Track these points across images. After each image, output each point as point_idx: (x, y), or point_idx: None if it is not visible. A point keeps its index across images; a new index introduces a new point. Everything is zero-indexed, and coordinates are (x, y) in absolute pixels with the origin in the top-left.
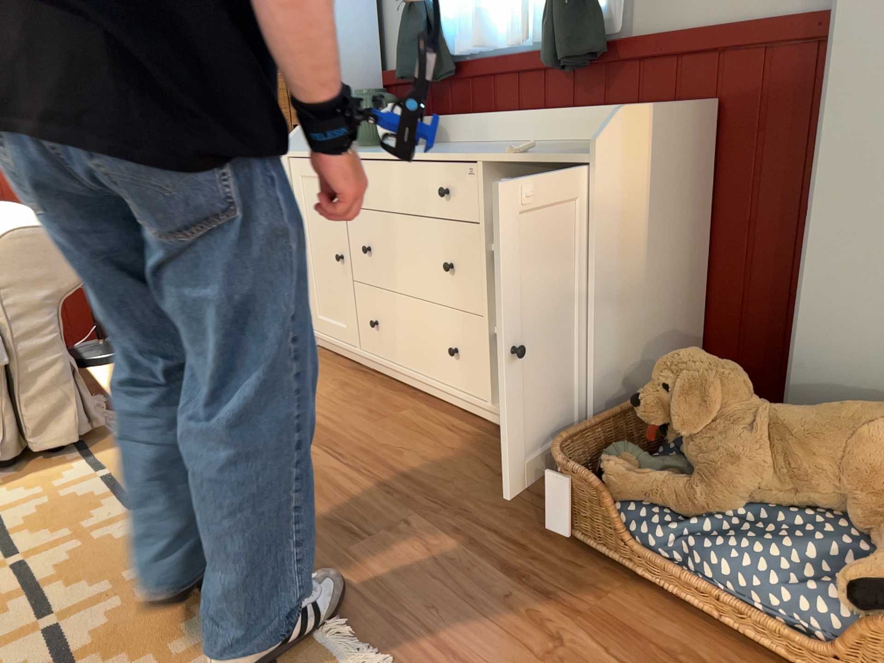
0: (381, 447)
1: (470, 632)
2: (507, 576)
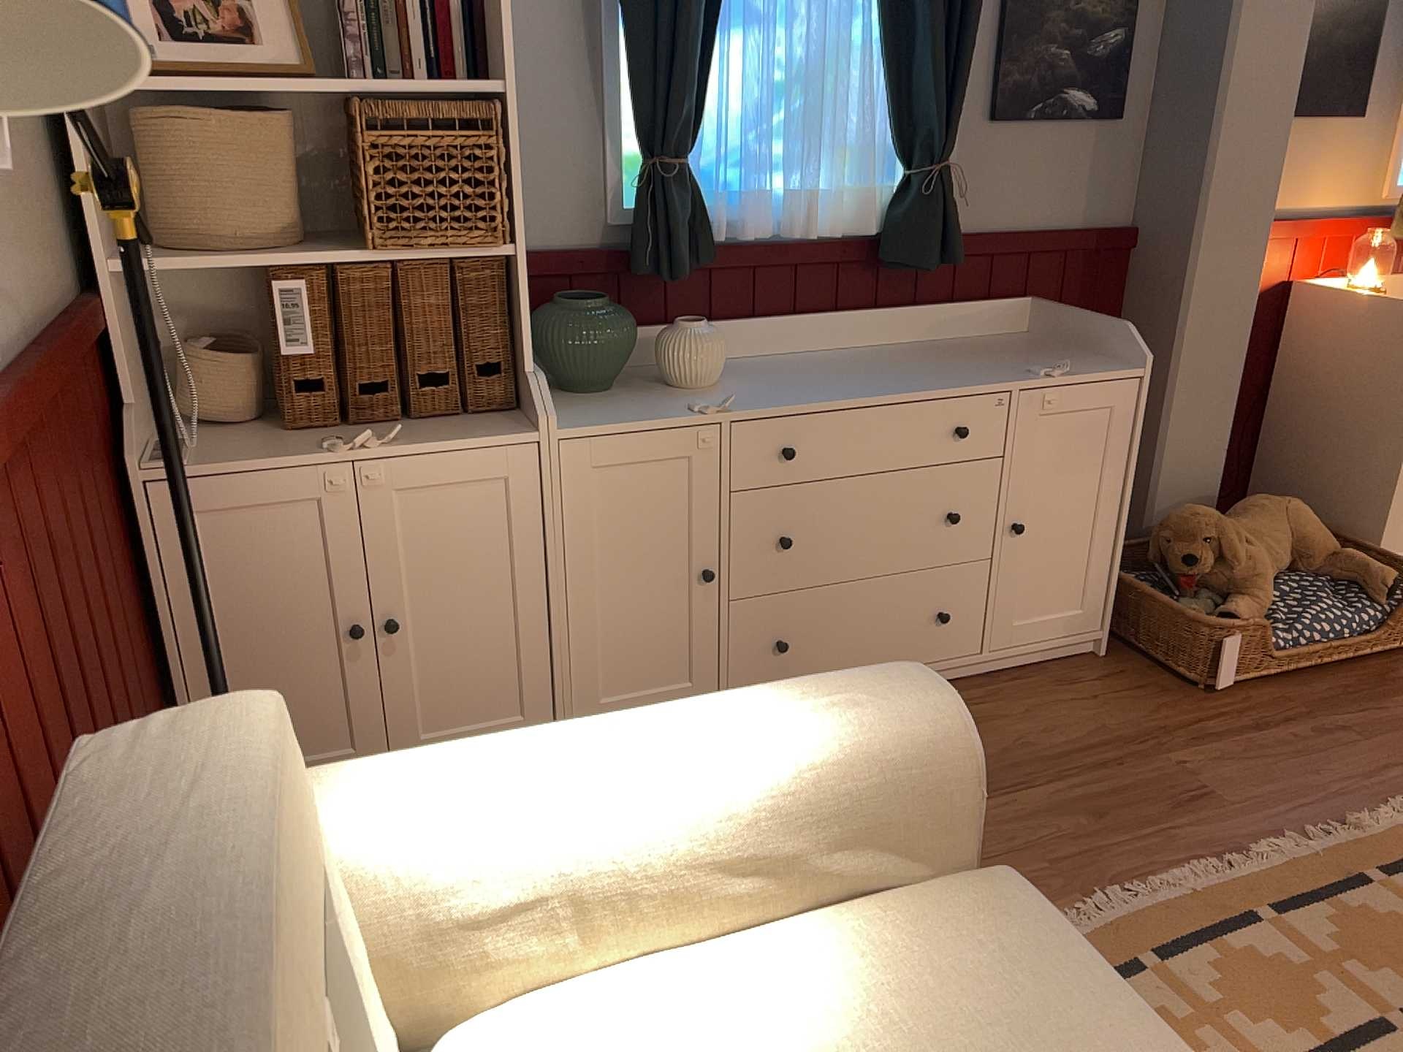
0: (1005, 754)
1: (1342, 762)
2: (1266, 731)
